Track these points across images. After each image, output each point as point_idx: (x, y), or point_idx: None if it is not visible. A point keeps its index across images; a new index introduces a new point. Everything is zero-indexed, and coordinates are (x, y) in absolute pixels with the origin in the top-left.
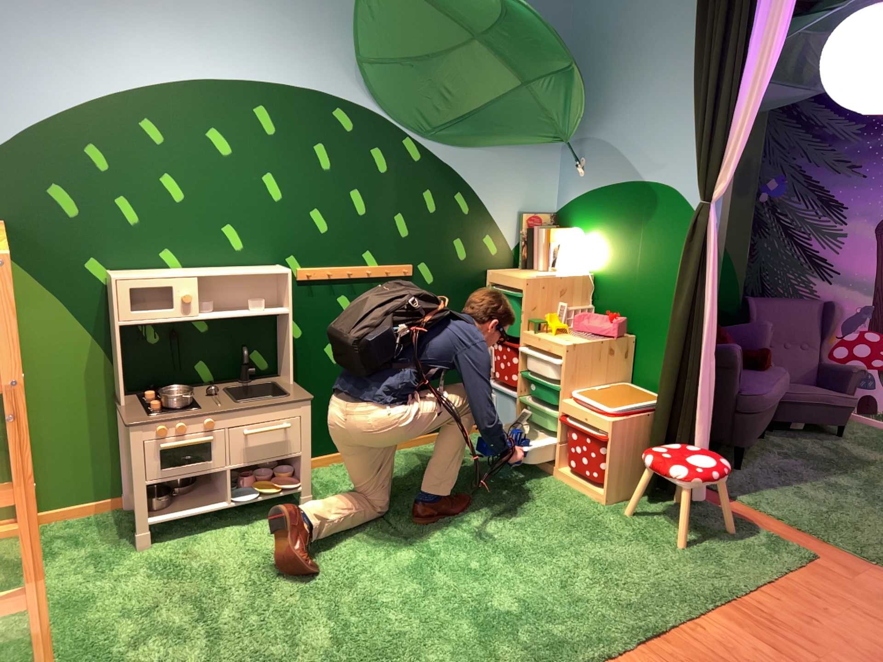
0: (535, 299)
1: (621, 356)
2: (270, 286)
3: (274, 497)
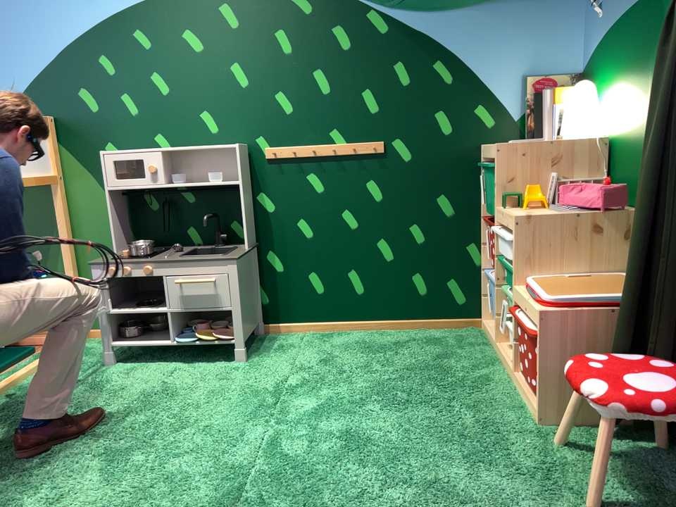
0: (513, 167)
1: (625, 238)
2: (235, 161)
3: (209, 347)
